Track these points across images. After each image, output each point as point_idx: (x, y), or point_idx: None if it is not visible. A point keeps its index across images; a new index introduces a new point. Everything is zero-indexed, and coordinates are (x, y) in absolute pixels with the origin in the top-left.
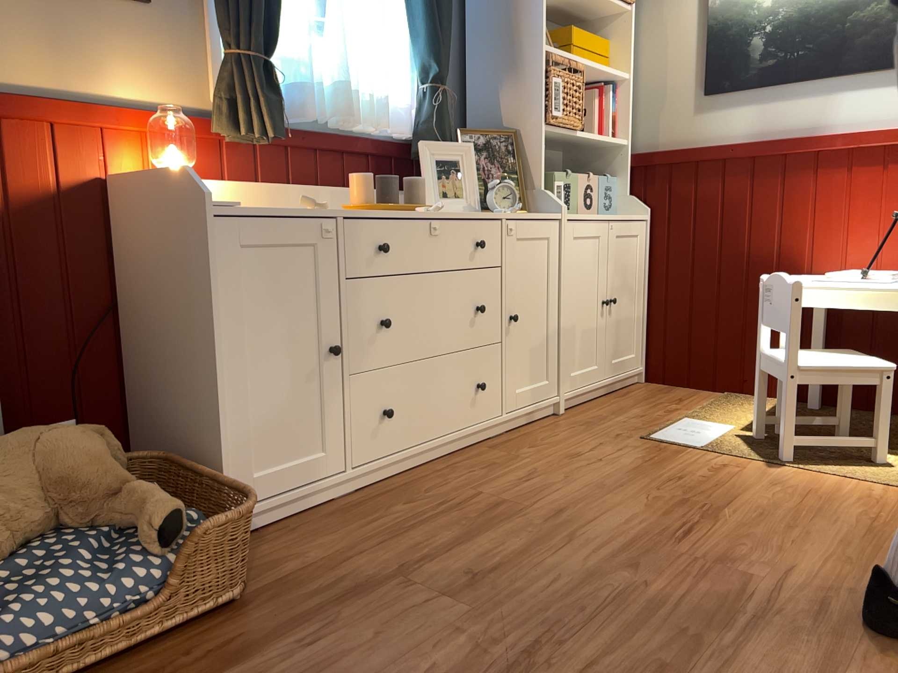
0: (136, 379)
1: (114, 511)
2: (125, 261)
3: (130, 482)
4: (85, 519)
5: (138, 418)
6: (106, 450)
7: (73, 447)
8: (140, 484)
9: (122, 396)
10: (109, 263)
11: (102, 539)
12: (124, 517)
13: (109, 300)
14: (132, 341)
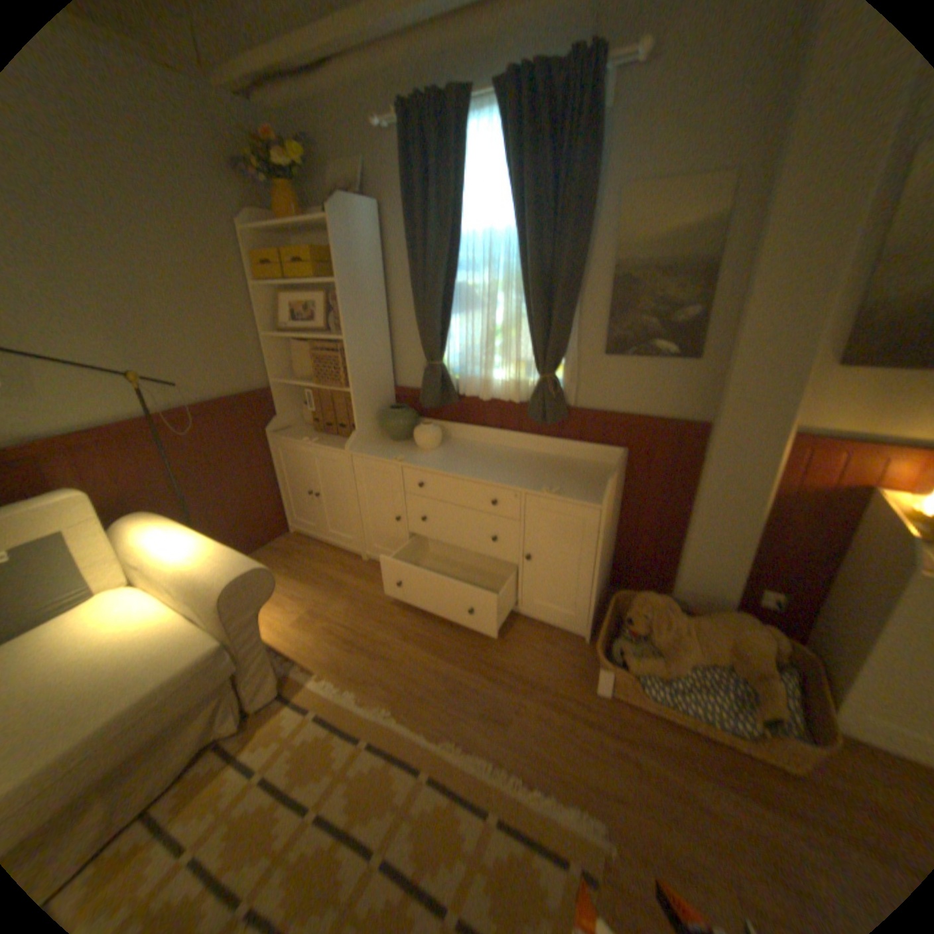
0: (833, 600)
1: (760, 684)
2: (861, 540)
3: (778, 675)
4: (746, 675)
5: (825, 618)
6: (776, 650)
7: (757, 644)
8: (780, 683)
9: (823, 599)
10: (853, 532)
11: (747, 693)
12: (762, 693)
13: (841, 550)
14: (842, 581)
